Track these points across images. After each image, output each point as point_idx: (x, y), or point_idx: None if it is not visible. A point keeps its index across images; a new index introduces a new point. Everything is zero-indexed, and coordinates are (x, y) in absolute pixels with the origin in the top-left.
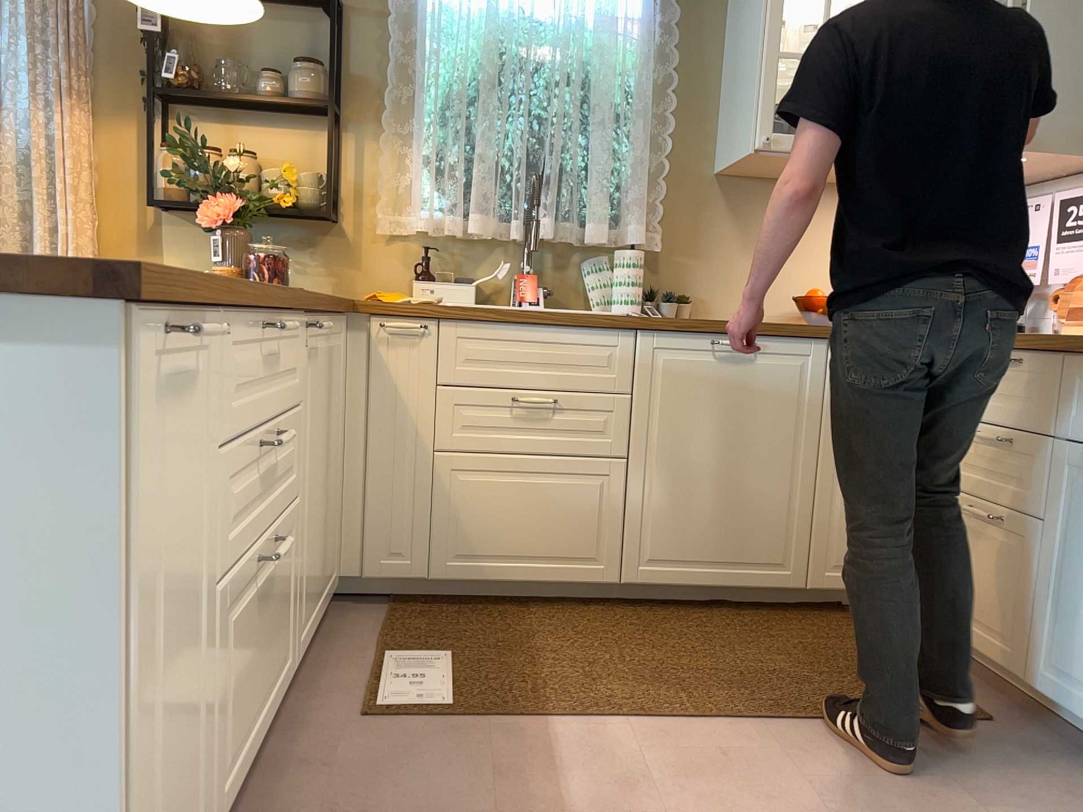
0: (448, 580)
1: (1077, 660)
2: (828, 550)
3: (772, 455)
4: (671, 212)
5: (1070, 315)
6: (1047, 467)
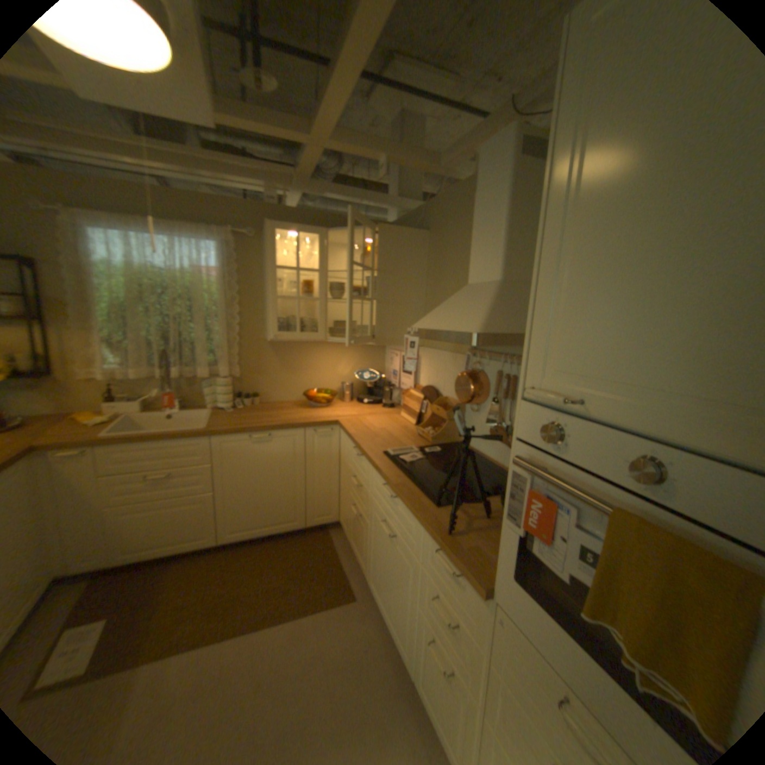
0: (122, 564)
1: (376, 584)
2: (313, 512)
3: (283, 479)
4: (246, 357)
5: (403, 407)
6: (369, 503)
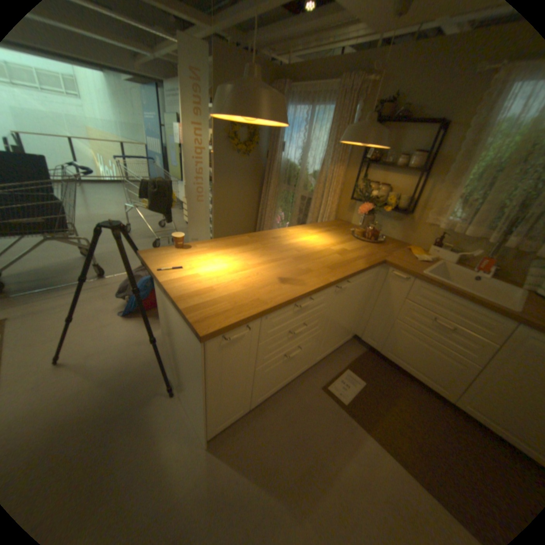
0: (387, 357)
1: None
2: None
3: None
4: None
5: None
6: None
